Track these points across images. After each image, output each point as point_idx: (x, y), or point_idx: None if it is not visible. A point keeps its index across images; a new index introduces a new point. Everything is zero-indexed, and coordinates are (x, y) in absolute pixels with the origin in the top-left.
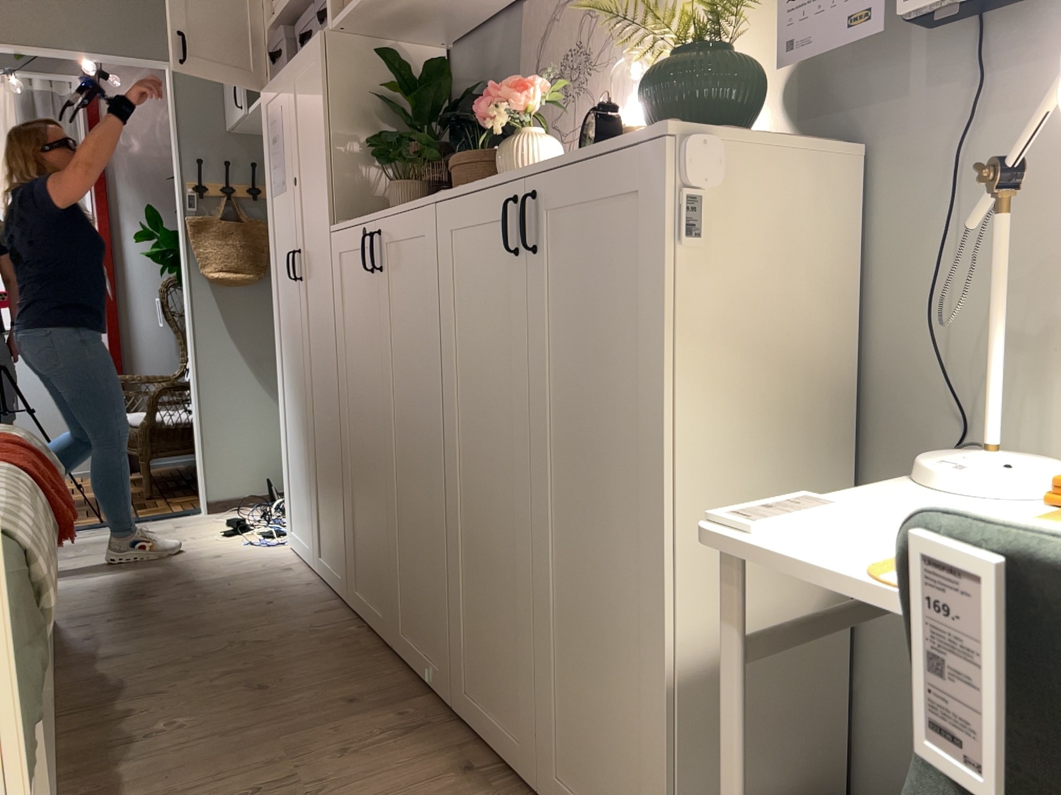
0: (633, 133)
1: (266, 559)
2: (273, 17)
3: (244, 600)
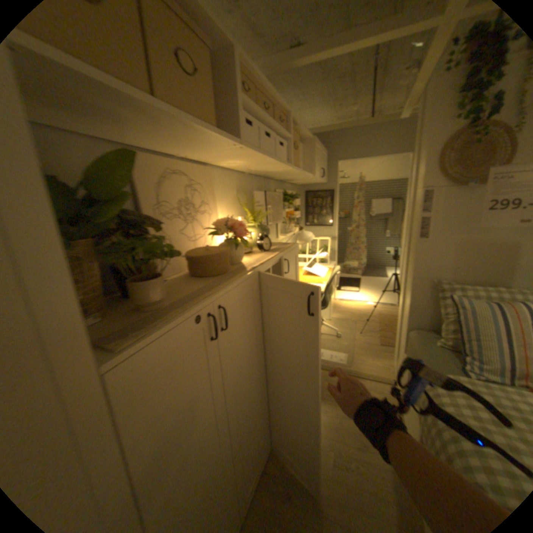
0: (295, 244)
1: None
2: None
3: None
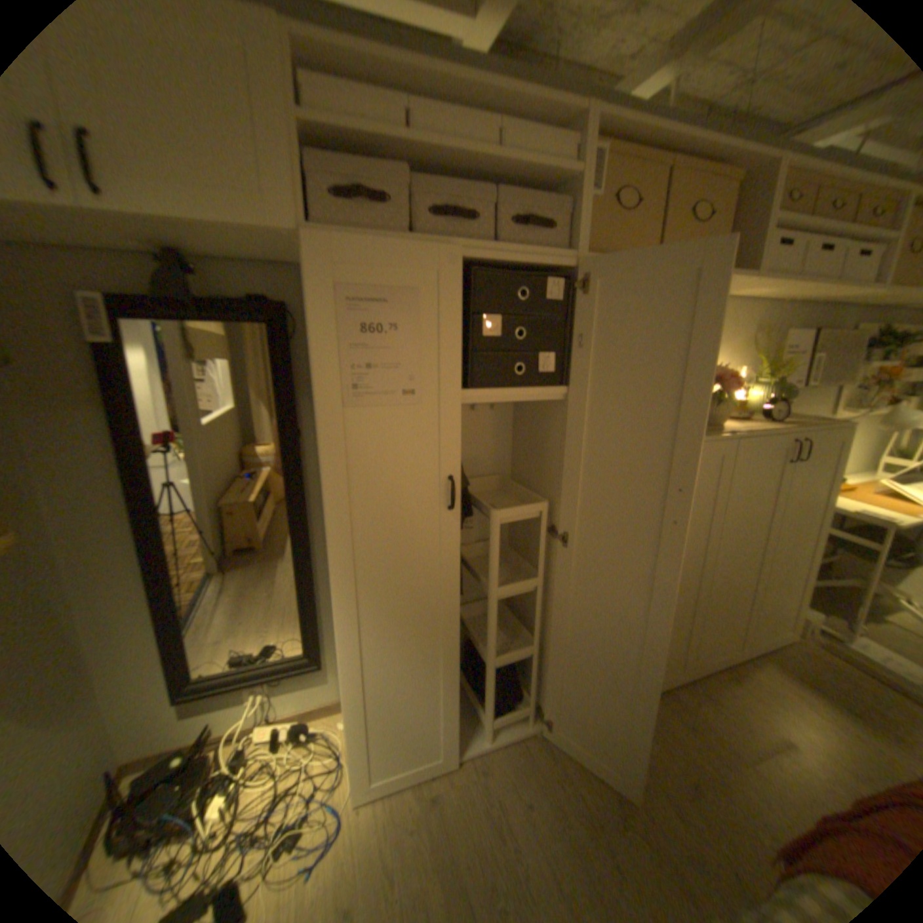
0: (846, 424)
1: (388, 833)
2: (351, 124)
3: (517, 837)
